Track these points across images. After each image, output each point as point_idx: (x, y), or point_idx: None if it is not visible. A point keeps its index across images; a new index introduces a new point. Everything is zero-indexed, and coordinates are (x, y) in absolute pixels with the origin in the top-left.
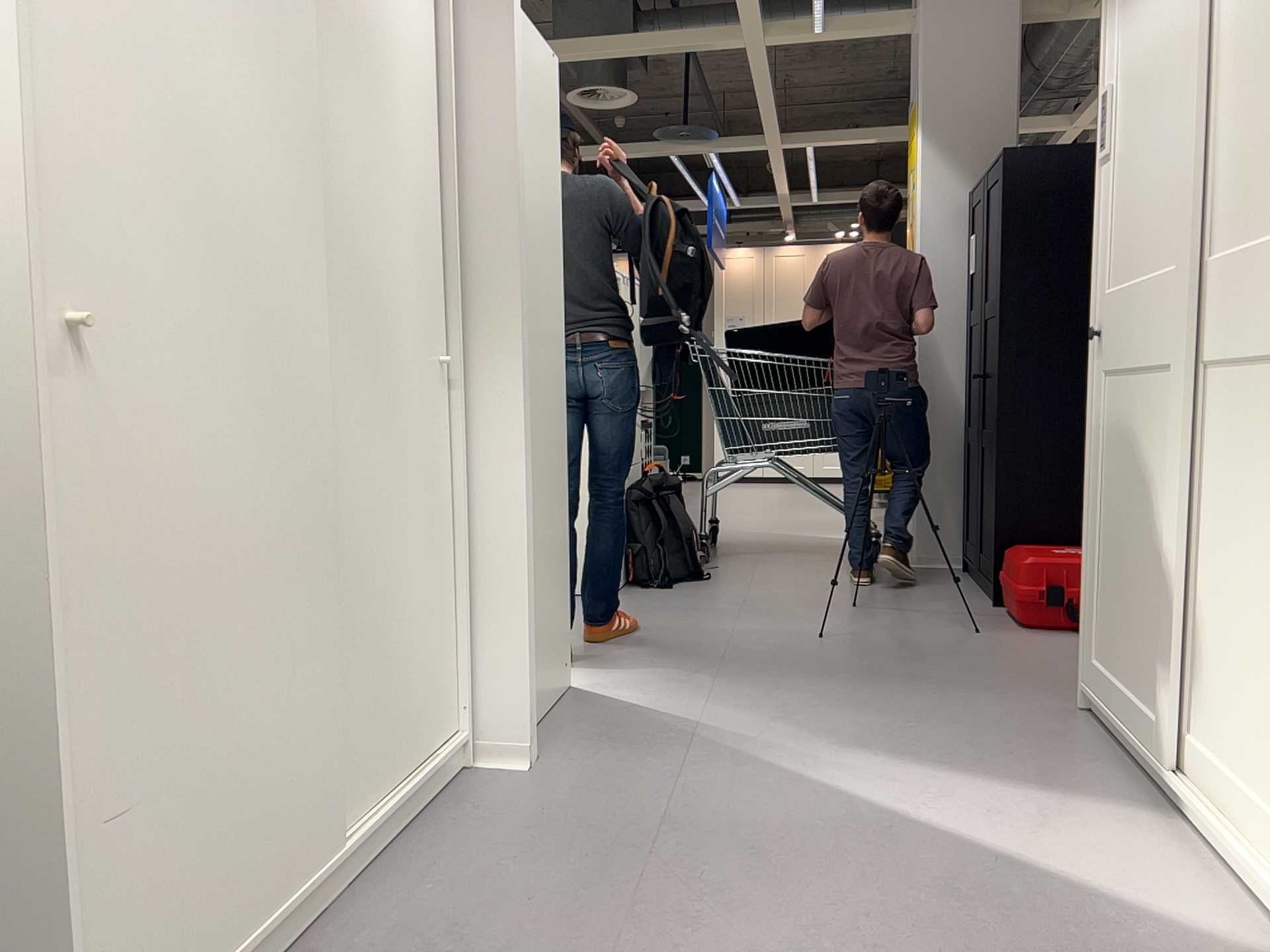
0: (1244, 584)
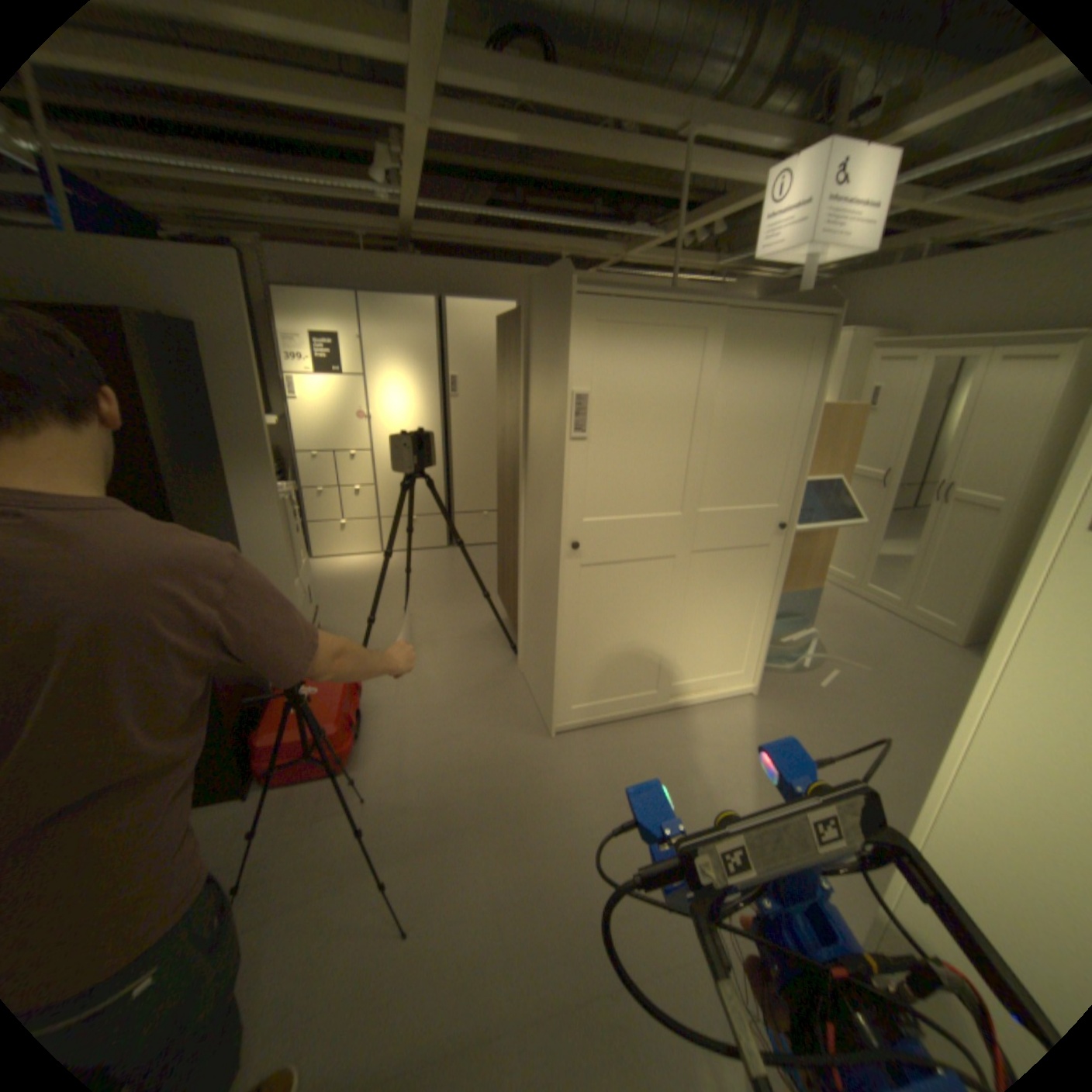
0: (722, 620)
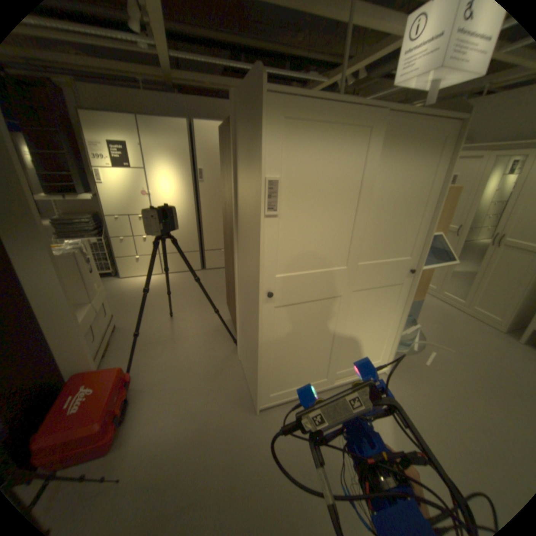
0: (369, 332)
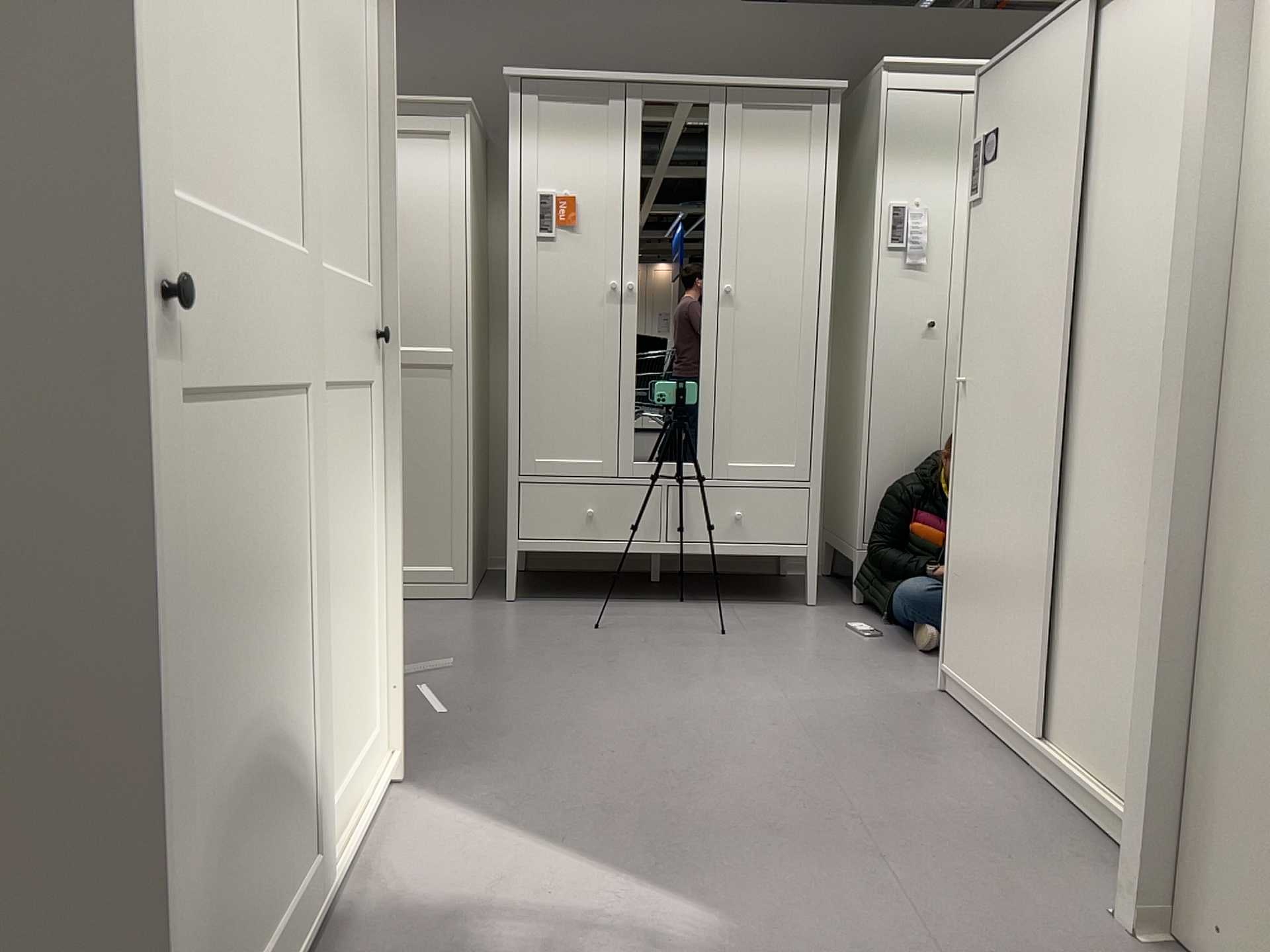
0: (343, 599)
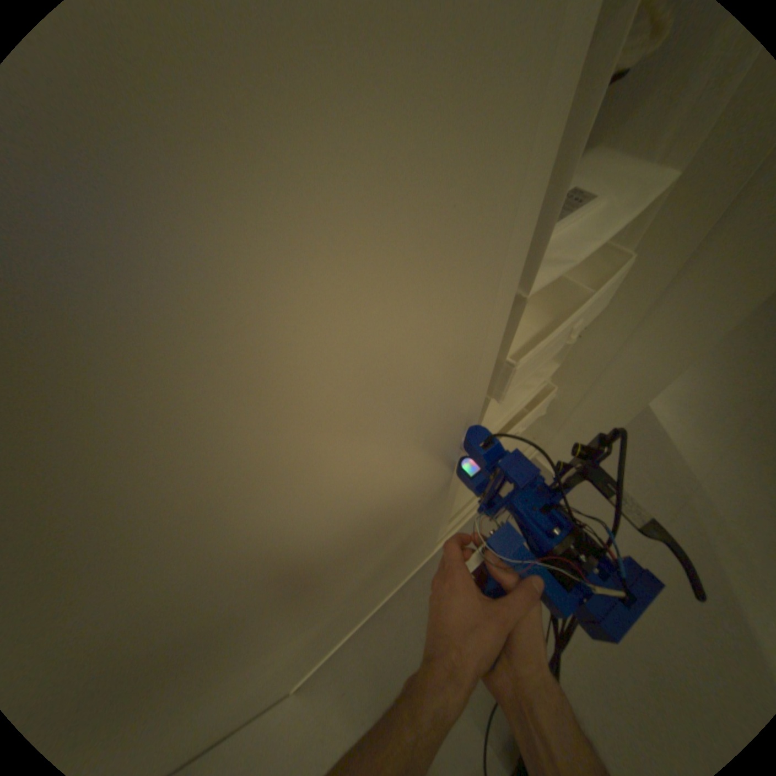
0: None
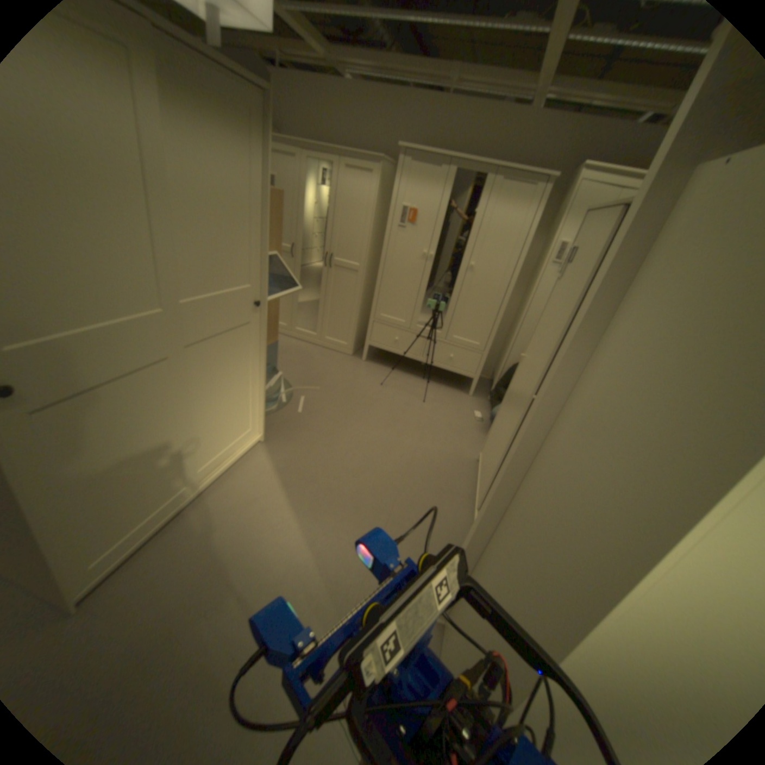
0: (227, 397)
